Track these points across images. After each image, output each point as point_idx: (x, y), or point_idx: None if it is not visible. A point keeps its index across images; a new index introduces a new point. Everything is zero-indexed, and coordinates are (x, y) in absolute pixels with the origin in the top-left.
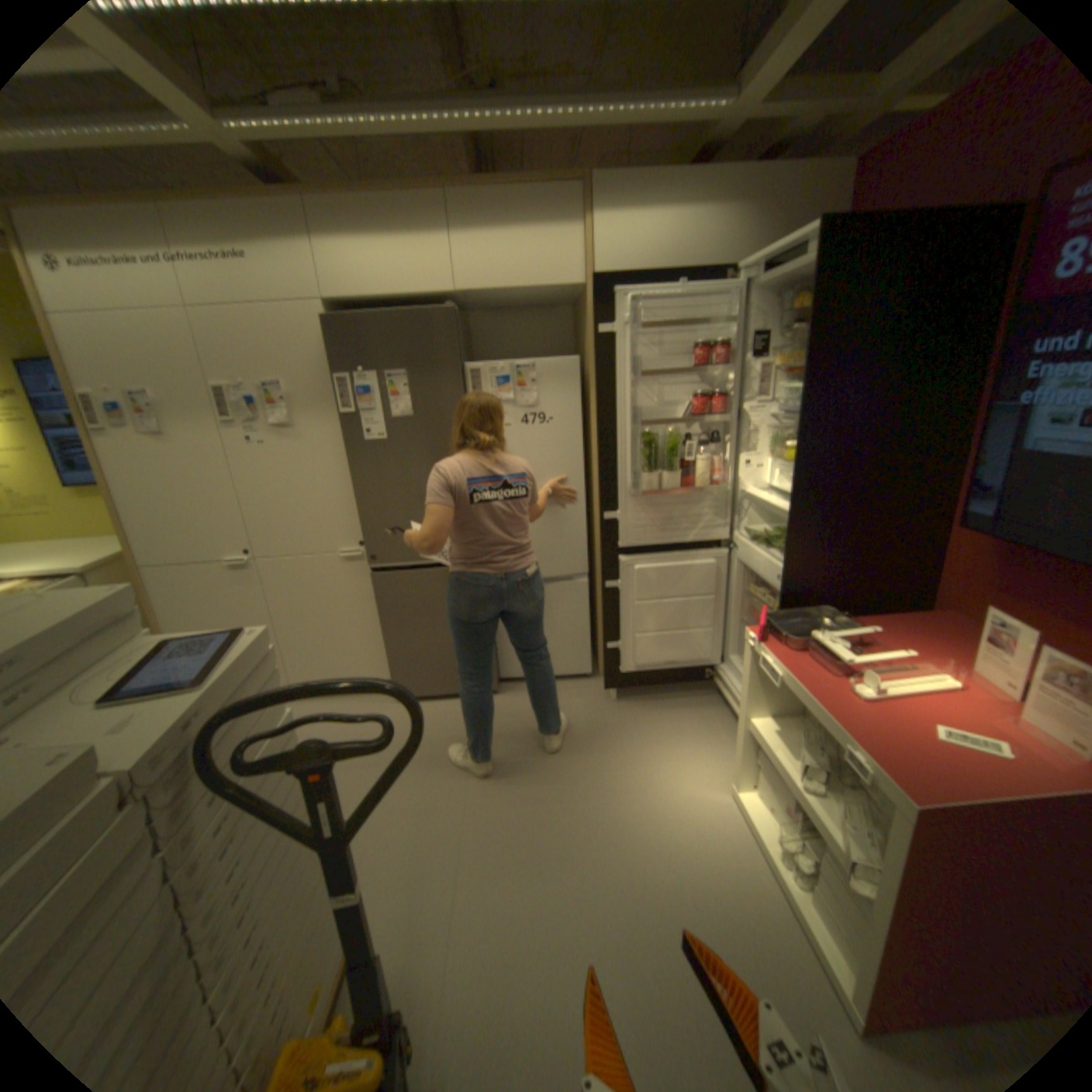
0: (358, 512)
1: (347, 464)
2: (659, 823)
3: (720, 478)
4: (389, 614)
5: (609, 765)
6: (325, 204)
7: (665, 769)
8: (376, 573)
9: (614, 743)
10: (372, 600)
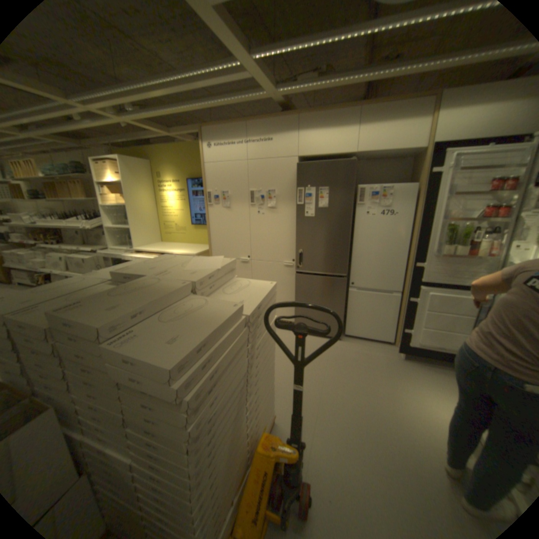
0: (294, 247)
1: (294, 226)
2: (425, 425)
3: (494, 254)
4: (299, 293)
5: (398, 389)
6: (307, 117)
7: (431, 401)
8: (297, 274)
9: (402, 380)
10: (292, 286)
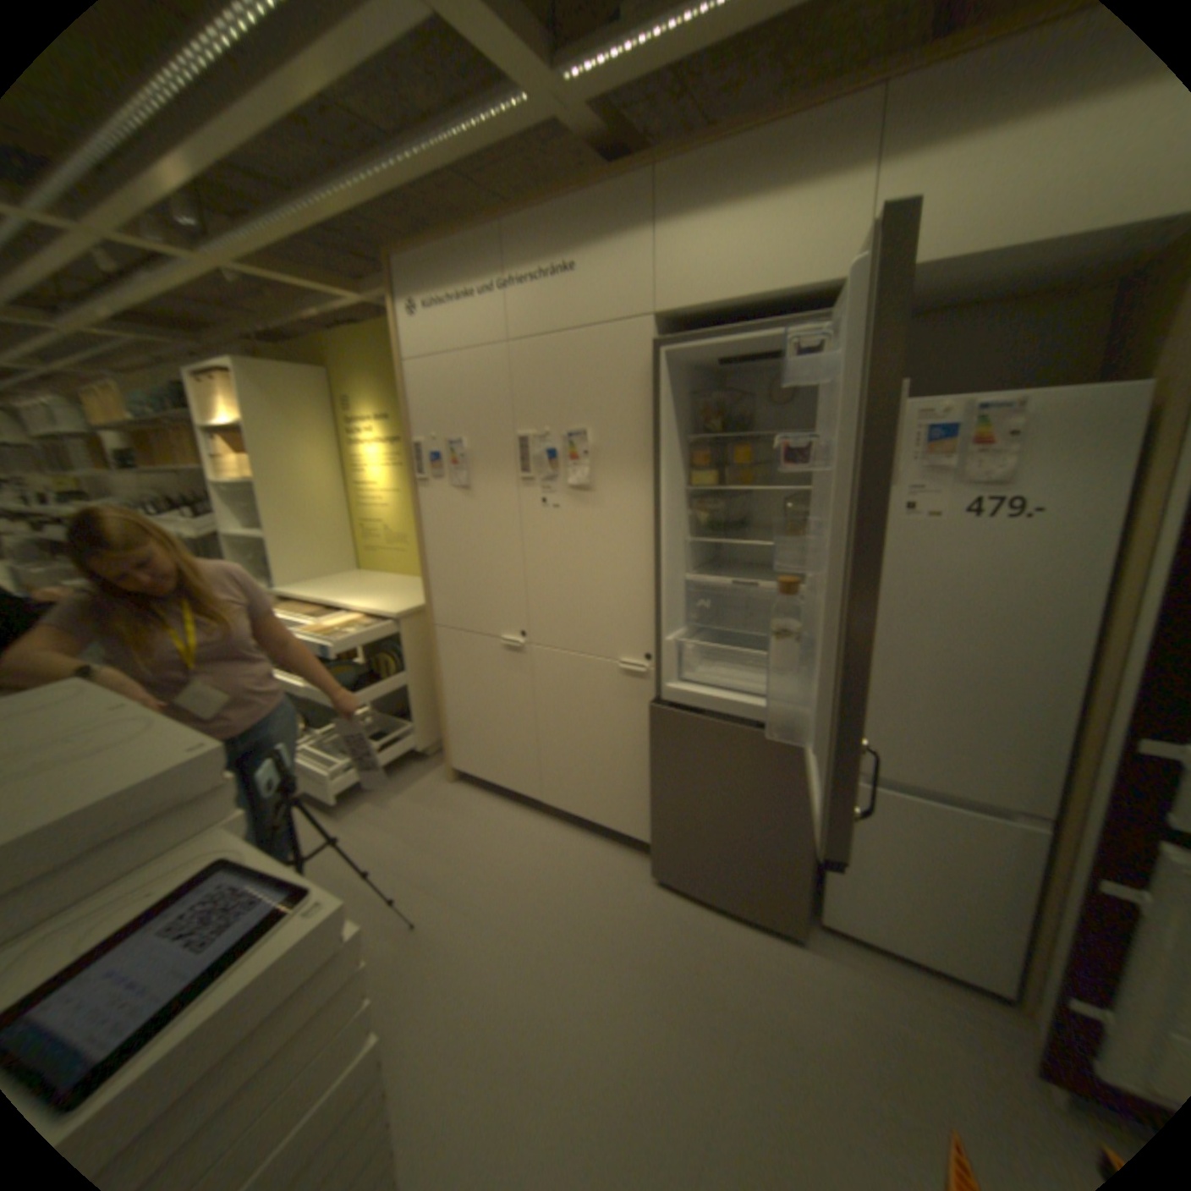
0: (648, 613)
1: (646, 546)
2: None
3: None
4: (662, 765)
5: None
6: (680, 167)
7: None
8: (655, 704)
9: None
10: (646, 734)
